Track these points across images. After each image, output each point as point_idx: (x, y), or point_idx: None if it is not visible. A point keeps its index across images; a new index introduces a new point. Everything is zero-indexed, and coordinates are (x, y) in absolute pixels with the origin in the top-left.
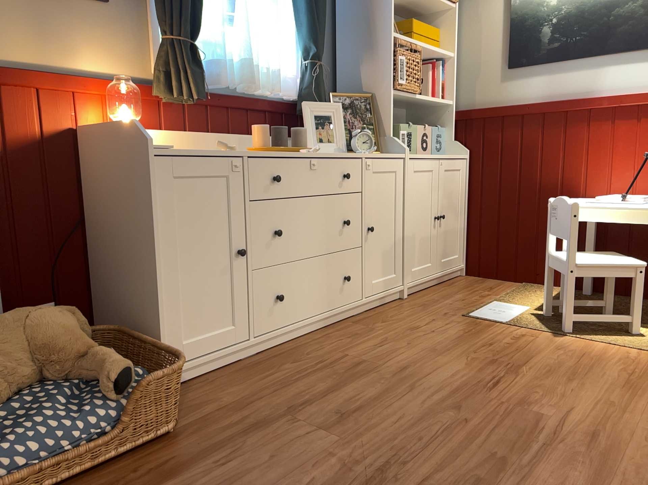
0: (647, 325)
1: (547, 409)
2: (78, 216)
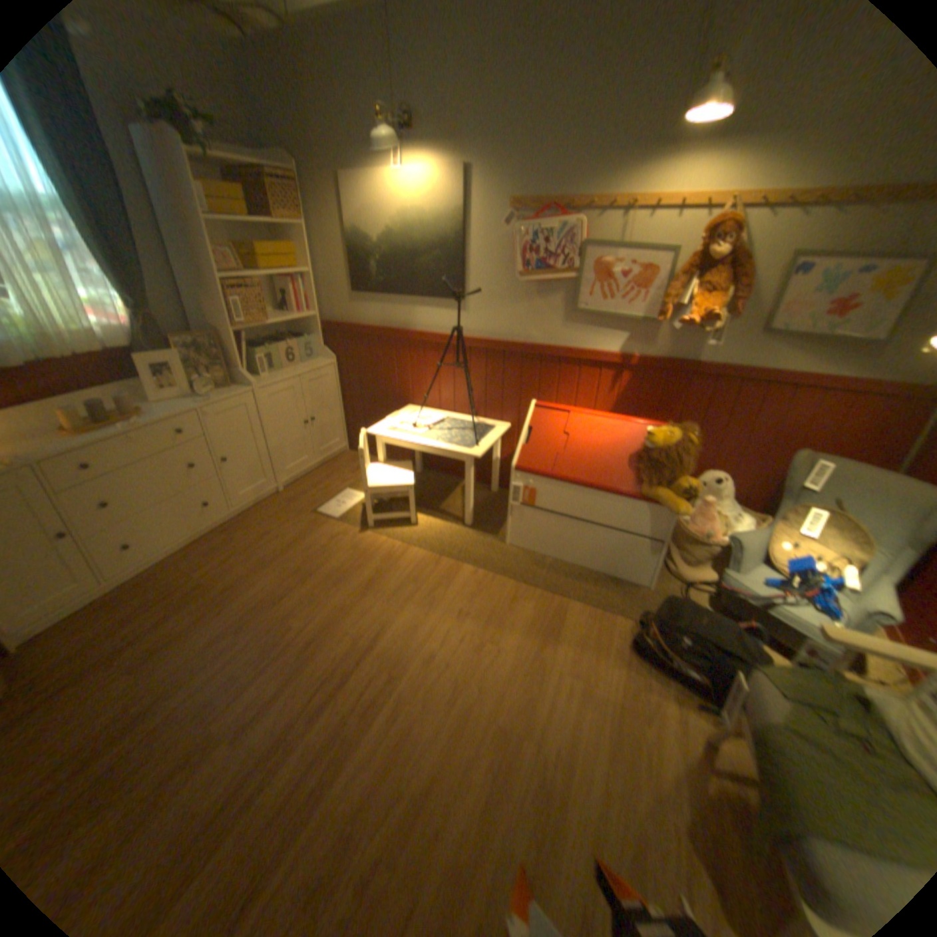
0: (428, 511)
1: (298, 619)
2: None
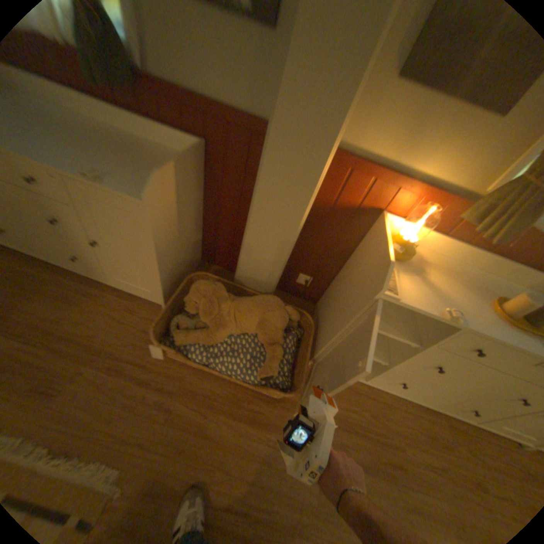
0: None
1: None
2: (349, 253)
